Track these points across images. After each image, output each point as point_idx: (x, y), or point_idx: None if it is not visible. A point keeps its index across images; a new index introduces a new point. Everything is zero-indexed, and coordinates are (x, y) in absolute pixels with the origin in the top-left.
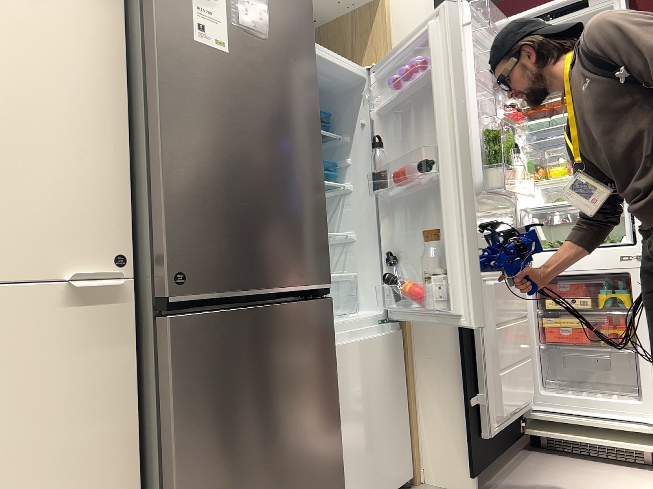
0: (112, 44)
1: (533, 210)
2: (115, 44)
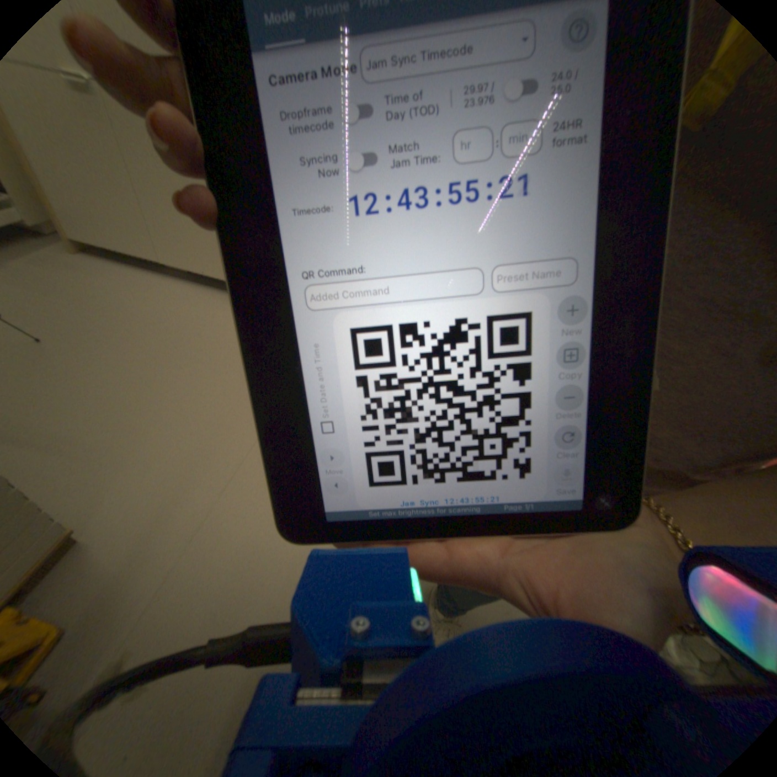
0: None
1: None
2: None
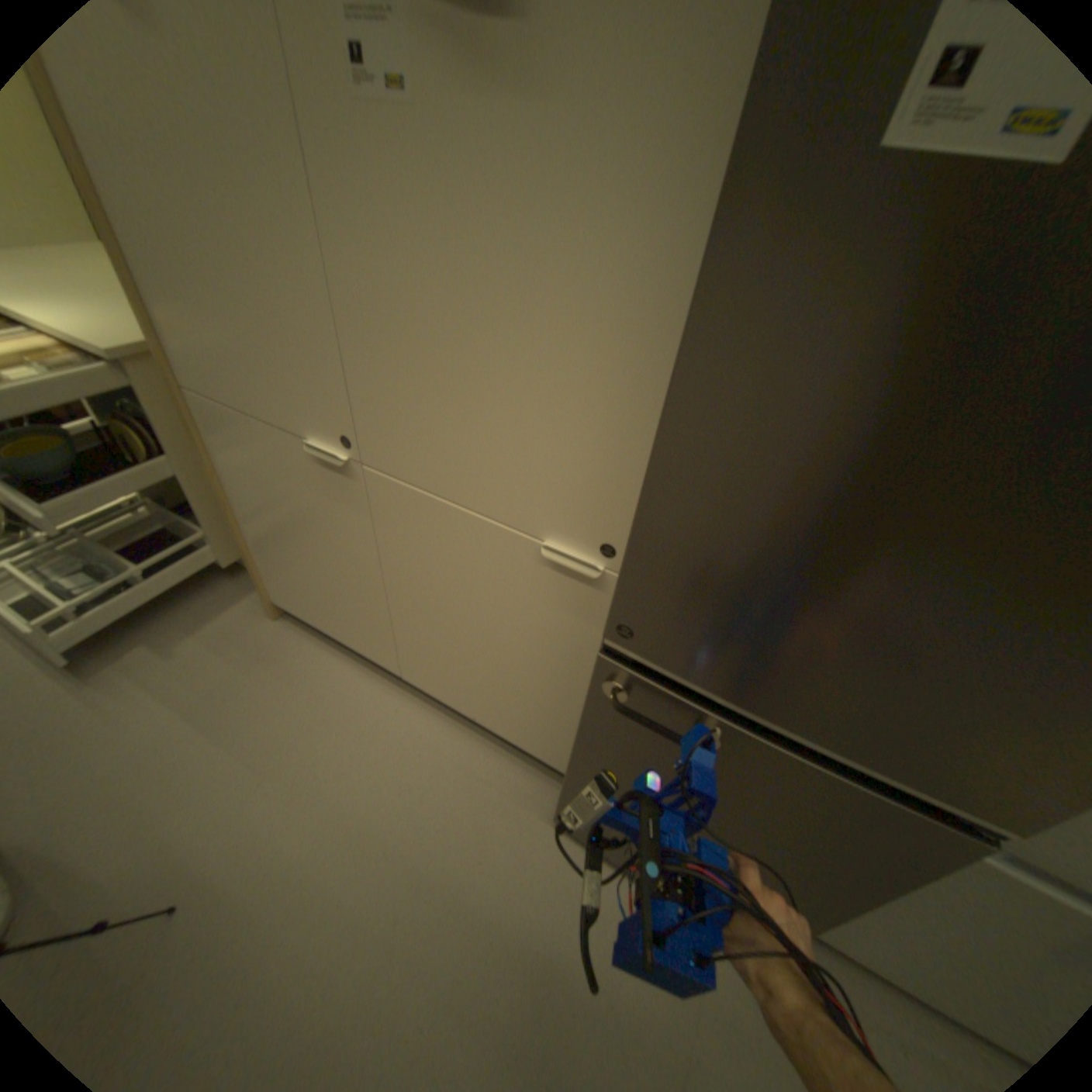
0: (703, 155)
1: None
2: (709, 154)
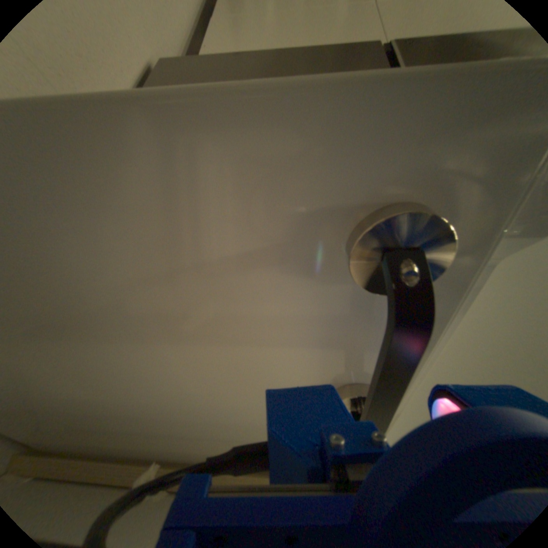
0: None
1: None
2: None
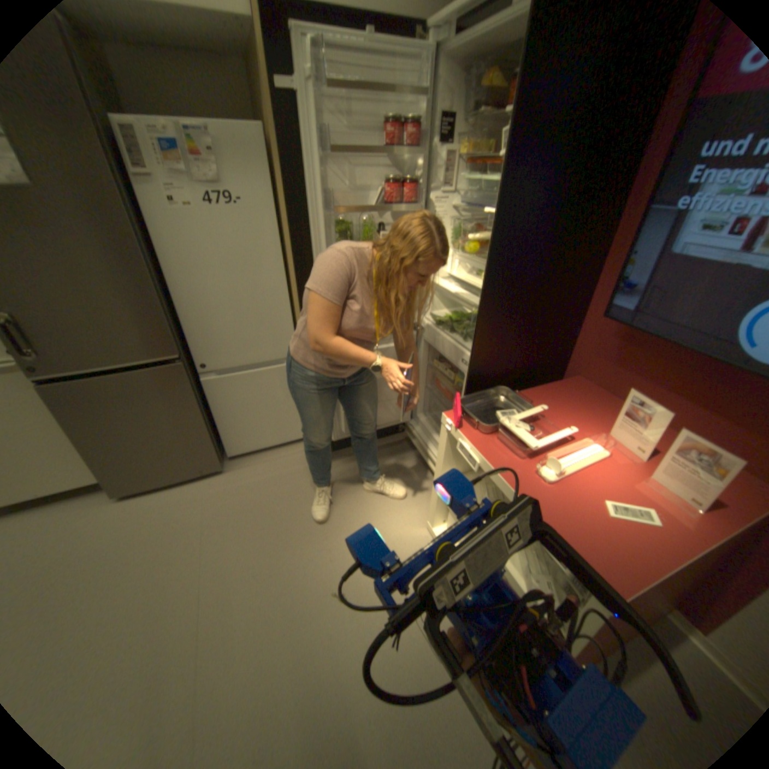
0: None
1: (460, 275)
2: None
